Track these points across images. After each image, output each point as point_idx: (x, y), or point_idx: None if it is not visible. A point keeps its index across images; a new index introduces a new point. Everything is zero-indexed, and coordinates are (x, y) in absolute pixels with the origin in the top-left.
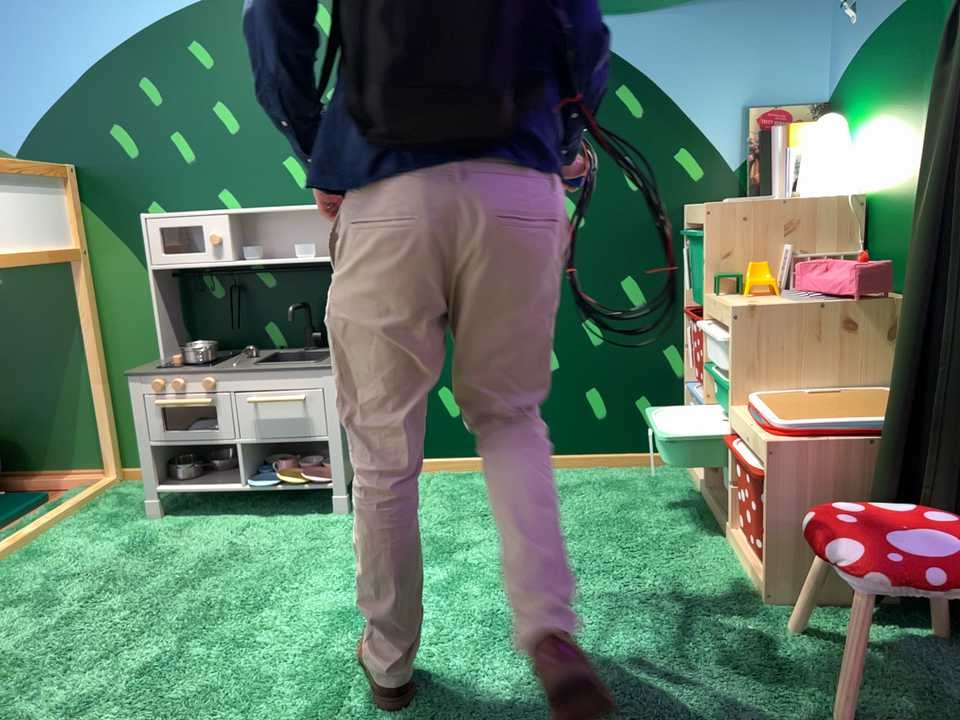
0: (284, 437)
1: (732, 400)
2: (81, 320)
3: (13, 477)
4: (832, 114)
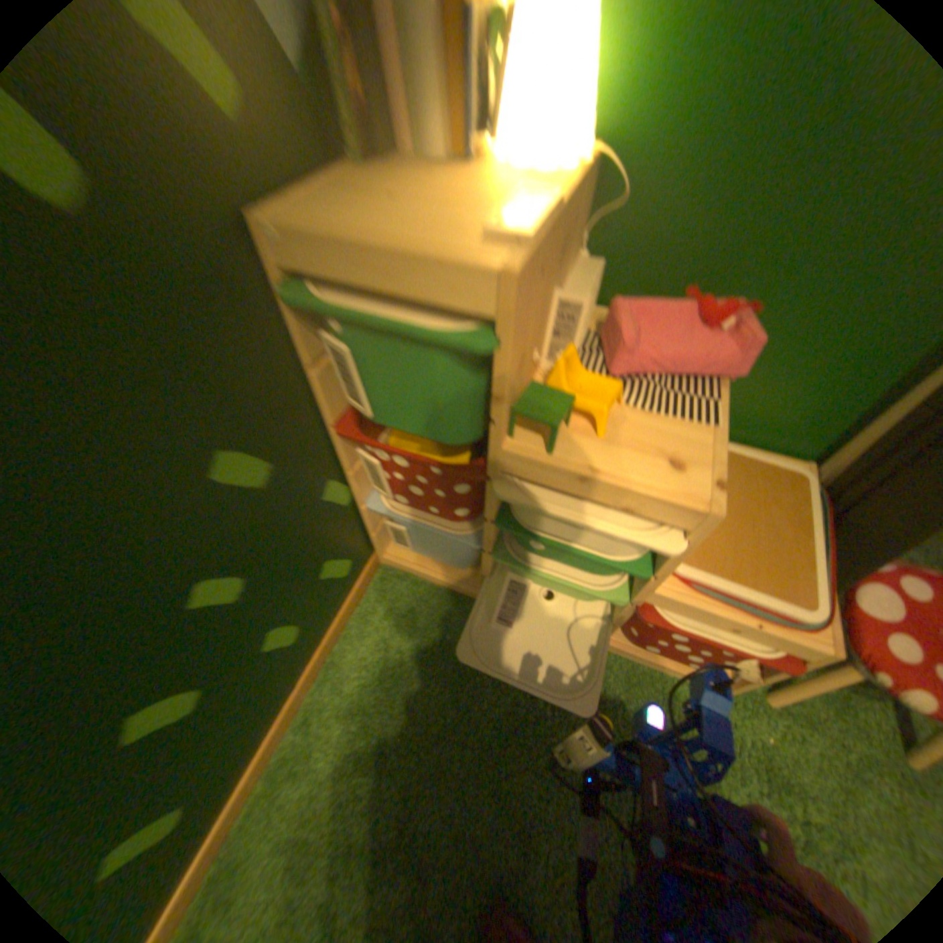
0: None
1: (656, 584)
2: None
3: None
4: None
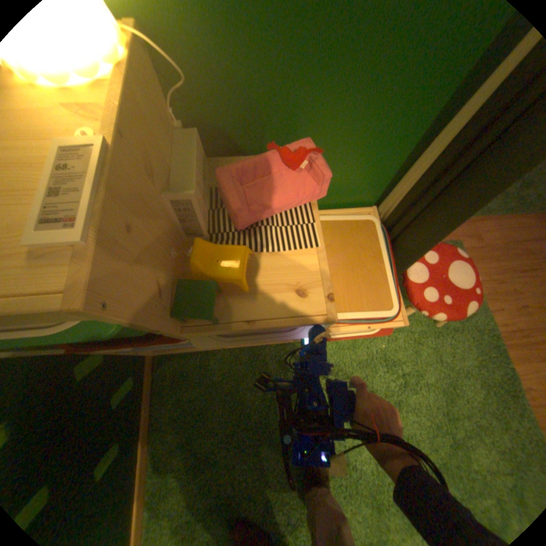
0: None
1: None
2: None
3: None
4: None
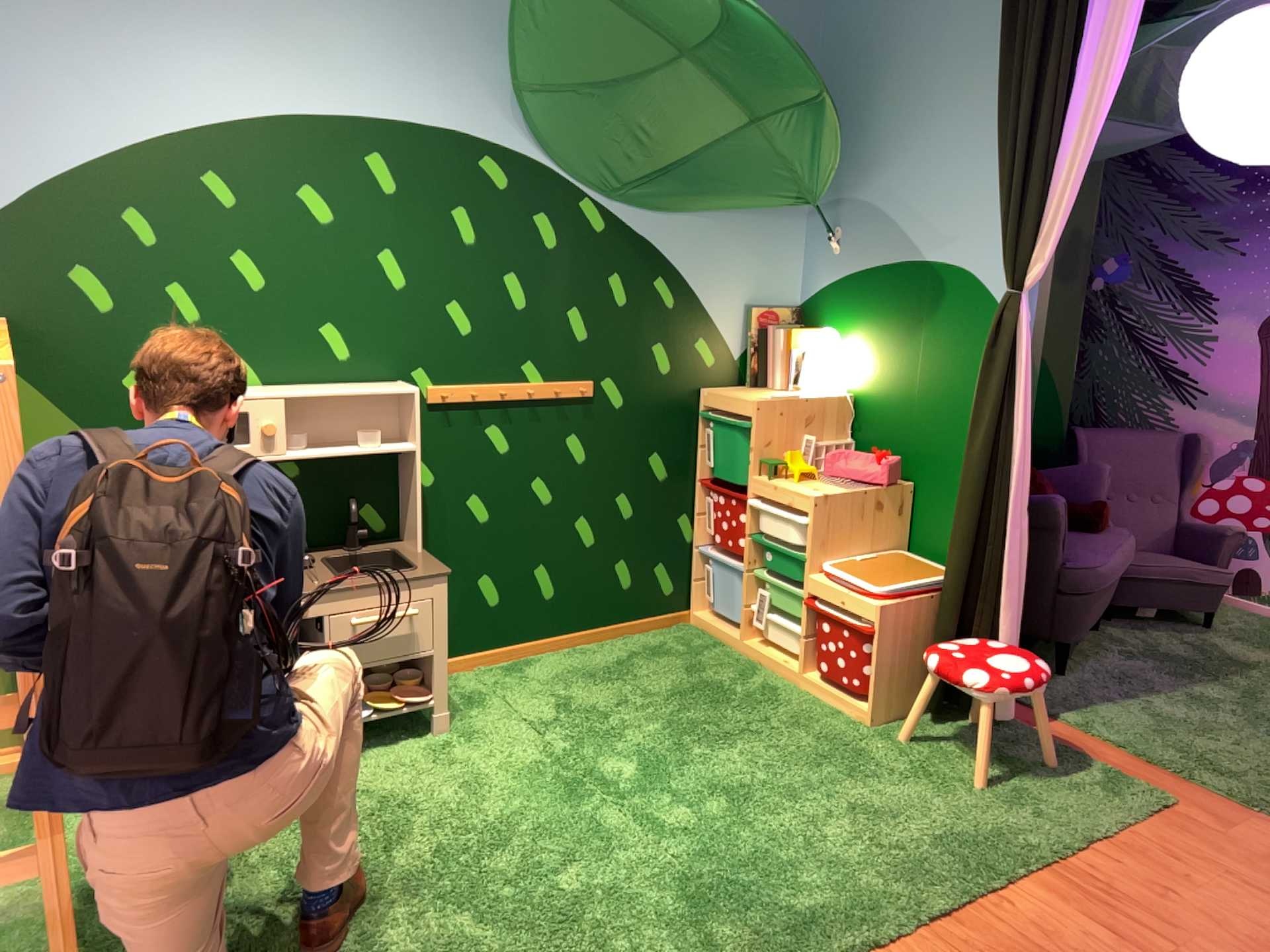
0: (390, 654)
1: (804, 568)
2: None
3: None
4: (803, 320)
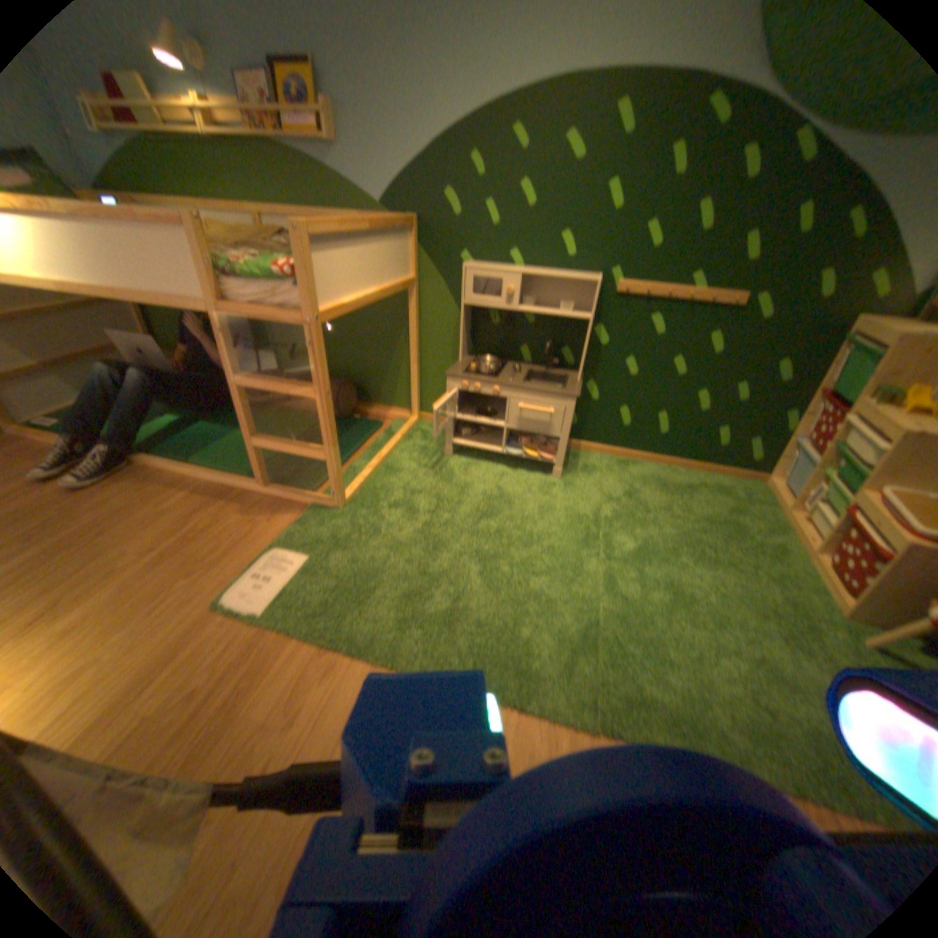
0: (532, 429)
1: (861, 484)
2: (408, 324)
3: (358, 405)
4: None
